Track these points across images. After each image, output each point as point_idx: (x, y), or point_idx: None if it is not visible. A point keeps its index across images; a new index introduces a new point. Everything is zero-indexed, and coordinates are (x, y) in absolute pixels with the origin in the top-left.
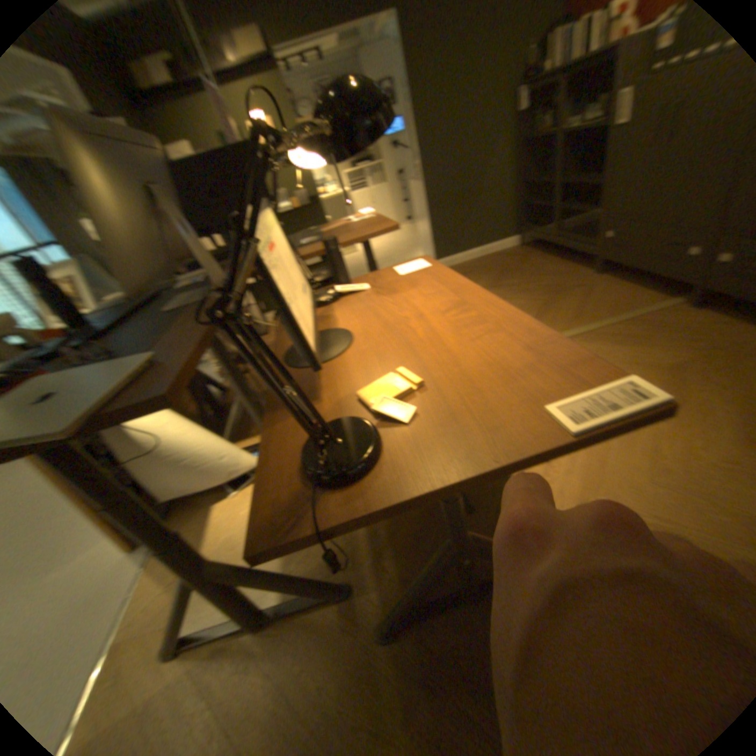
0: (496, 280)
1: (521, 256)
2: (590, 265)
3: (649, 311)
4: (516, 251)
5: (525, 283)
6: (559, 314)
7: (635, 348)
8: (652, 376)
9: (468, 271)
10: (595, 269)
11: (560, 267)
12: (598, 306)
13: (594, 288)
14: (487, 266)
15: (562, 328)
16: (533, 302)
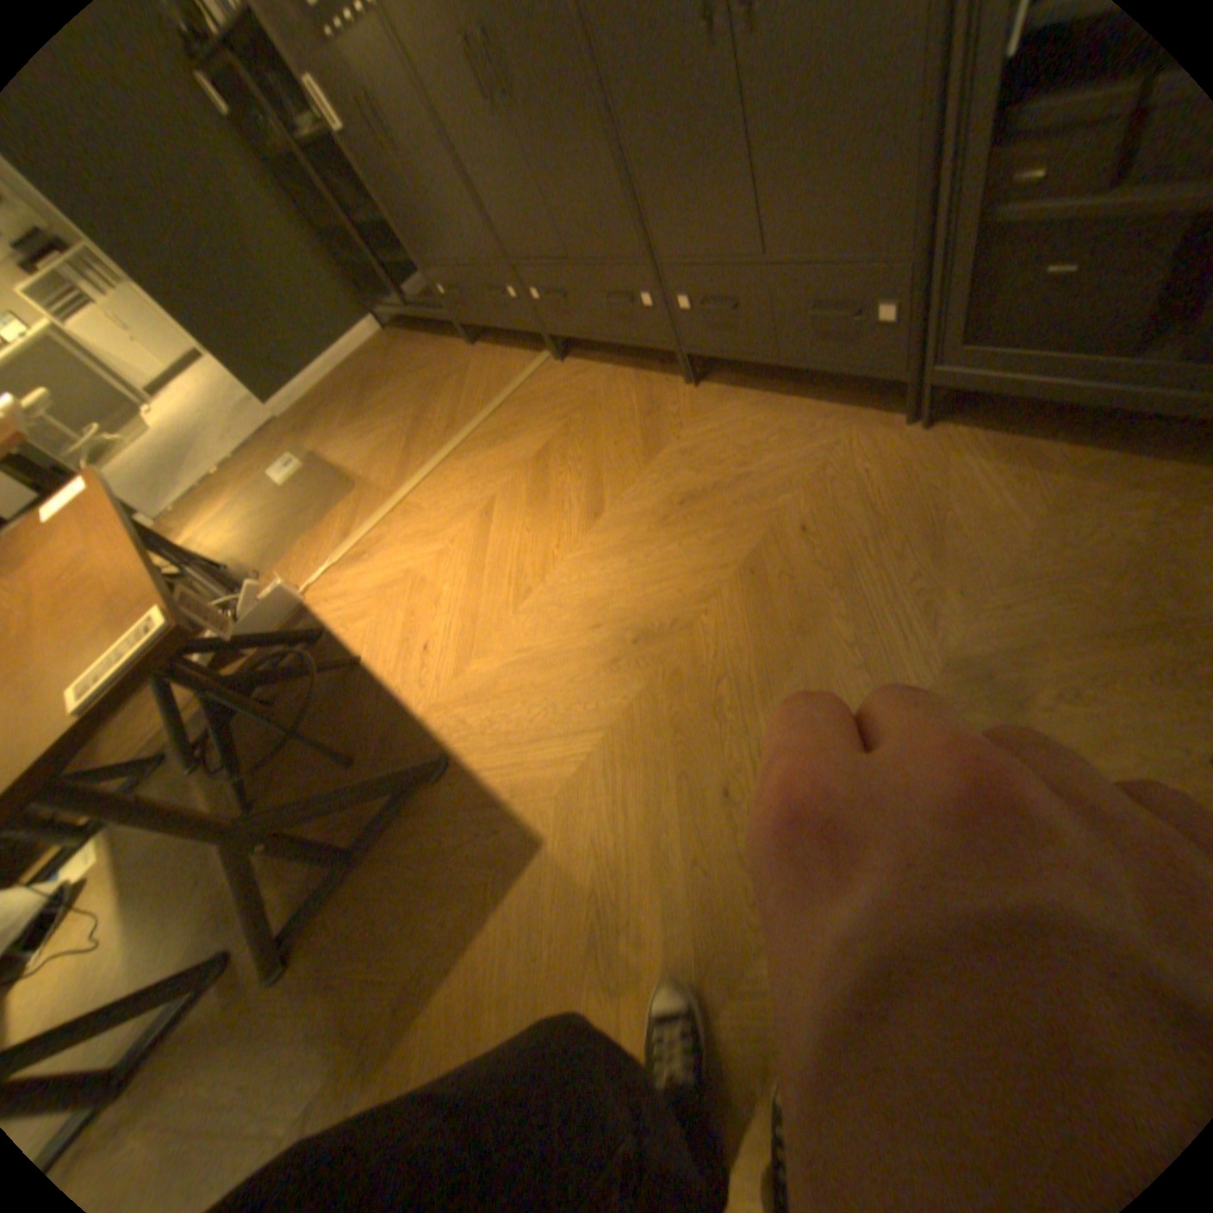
0: (356, 406)
1: (384, 350)
2: (462, 334)
3: (518, 384)
4: (378, 343)
5: (391, 396)
6: (431, 429)
7: (506, 445)
8: (520, 476)
9: (319, 405)
10: (468, 338)
11: (430, 351)
12: (471, 399)
13: (467, 370)
14: (343, 384)
15: (435, 451)
16: (402, 425)
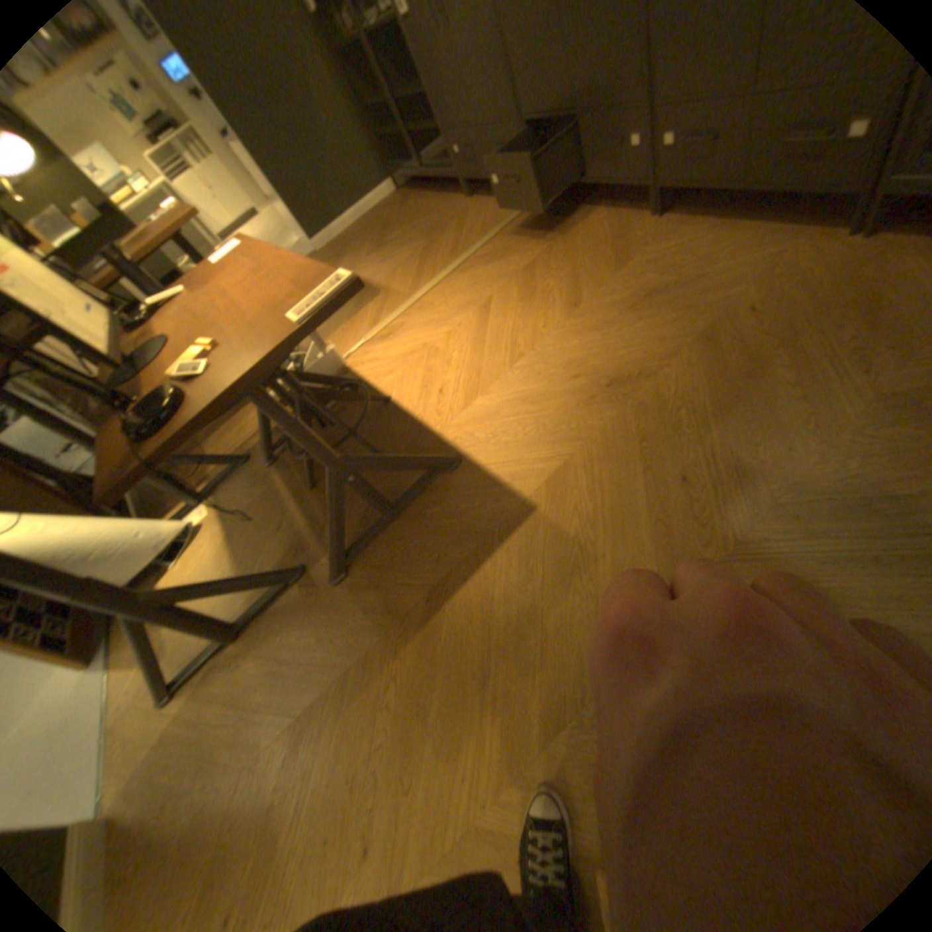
0: (377, 241)
1: (397, 204)
2: (460, 190)
3: (508, 221)
4: (392, 199)
5: (405, 233)
6: (437, 254)
7: (499, 262)
8: (511, 281)
9: (347, 242)
10: (465, 193)
11: (435, 202)
12: (469, 232)
13: (465, 214)
14: (365, 227)
15: (441, 268)
16: (414, 252)
